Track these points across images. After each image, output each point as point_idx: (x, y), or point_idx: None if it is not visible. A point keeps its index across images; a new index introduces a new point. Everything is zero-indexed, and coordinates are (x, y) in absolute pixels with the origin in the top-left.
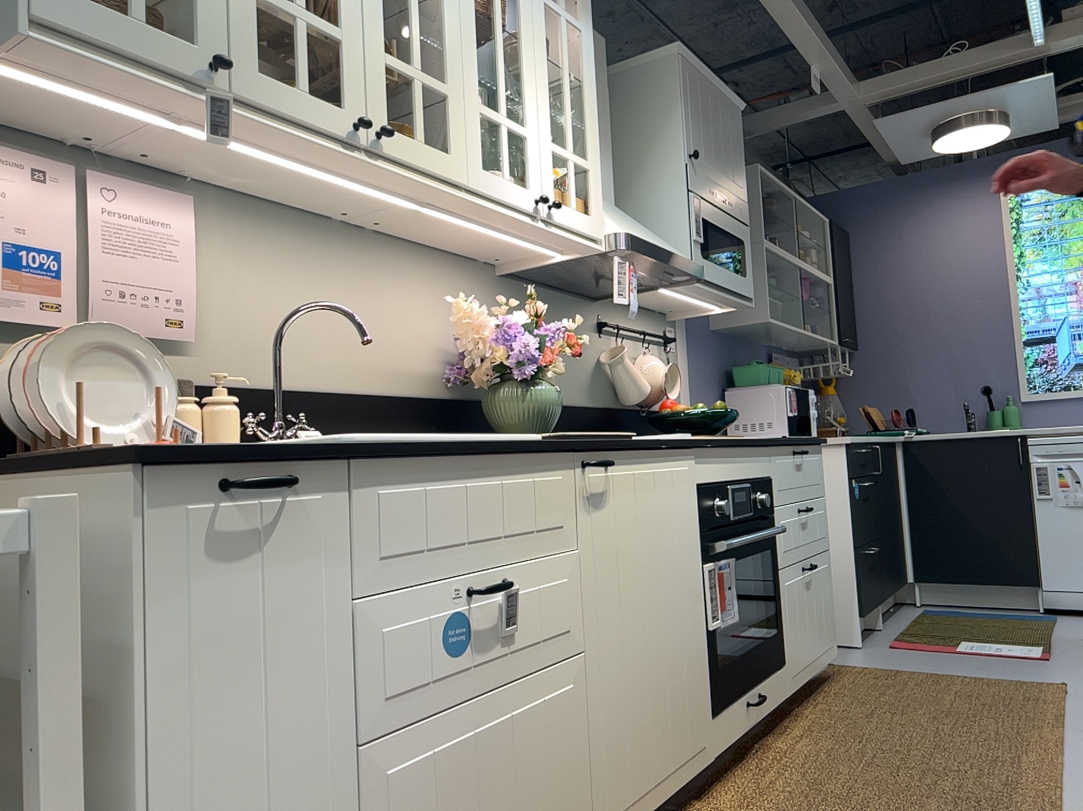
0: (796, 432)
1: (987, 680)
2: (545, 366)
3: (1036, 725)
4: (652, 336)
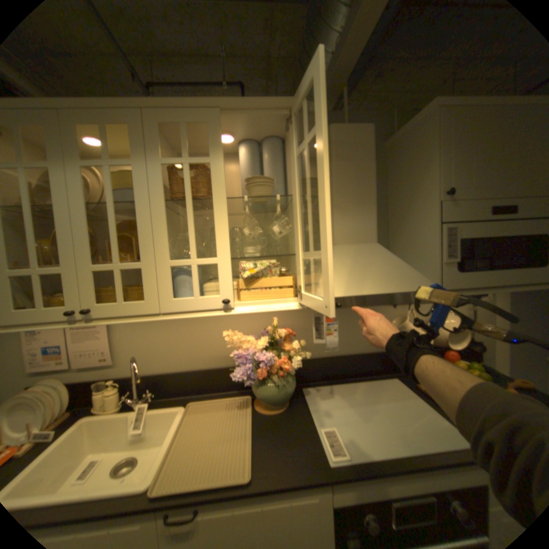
0: None
1: None
2: (266, 376)
3: None
4: None
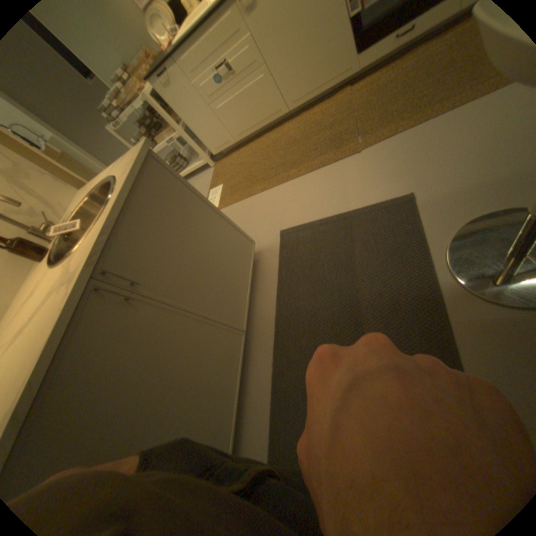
0: None
1: None
2: None
3: None
4: None
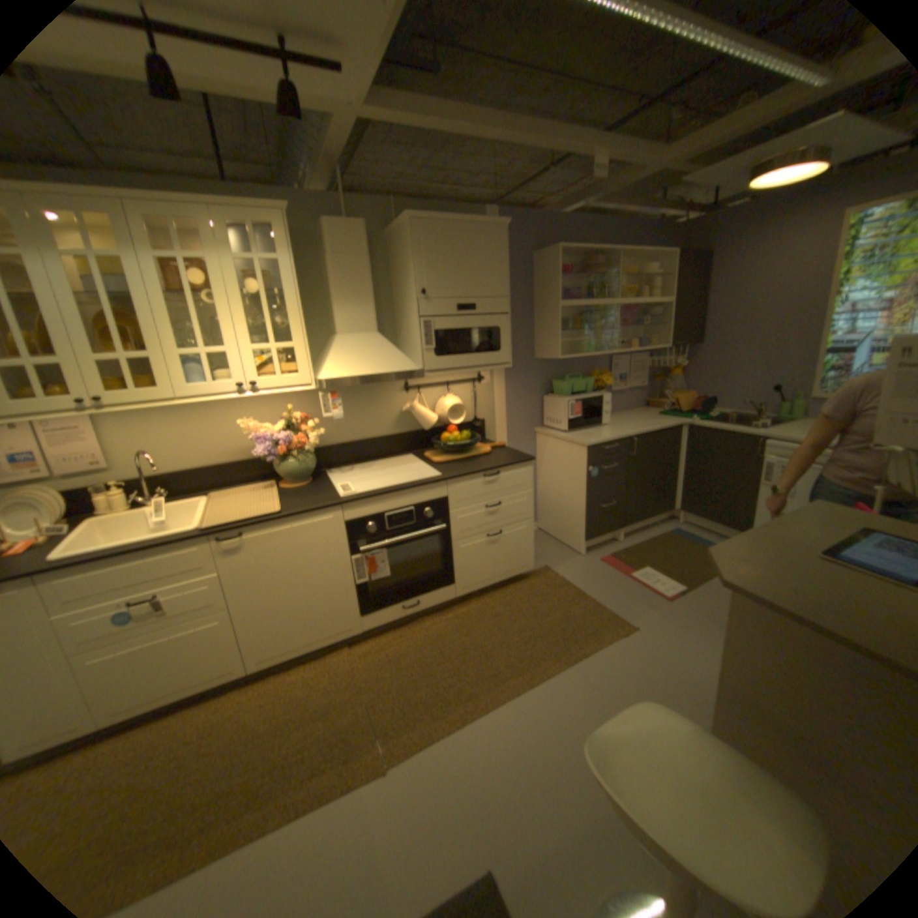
0: (579, 426)
1: (599, 610)
2: (287, 454)
3: (560, 659)
4: (456, 383)
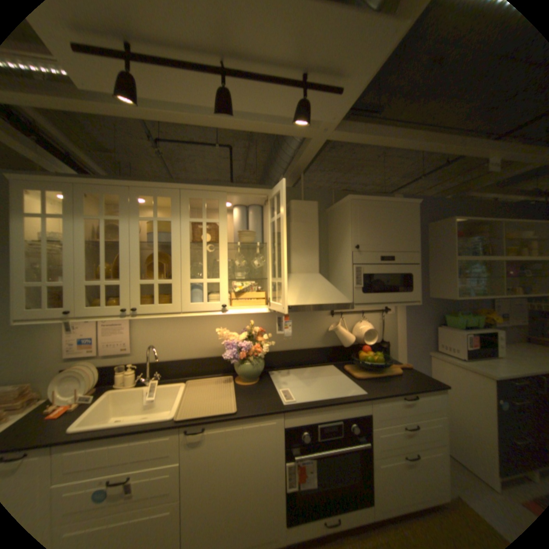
0: (477, 357)
1: None
2: (245, 358)
3: None
4: (369, 311)
